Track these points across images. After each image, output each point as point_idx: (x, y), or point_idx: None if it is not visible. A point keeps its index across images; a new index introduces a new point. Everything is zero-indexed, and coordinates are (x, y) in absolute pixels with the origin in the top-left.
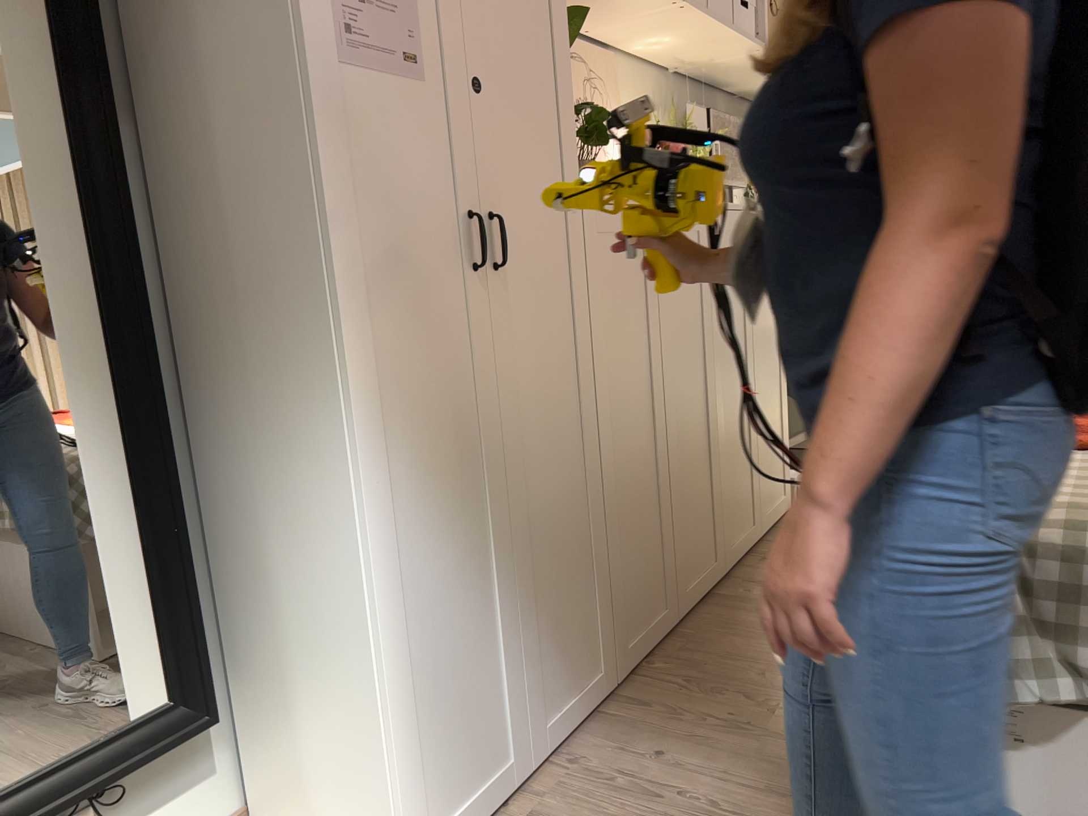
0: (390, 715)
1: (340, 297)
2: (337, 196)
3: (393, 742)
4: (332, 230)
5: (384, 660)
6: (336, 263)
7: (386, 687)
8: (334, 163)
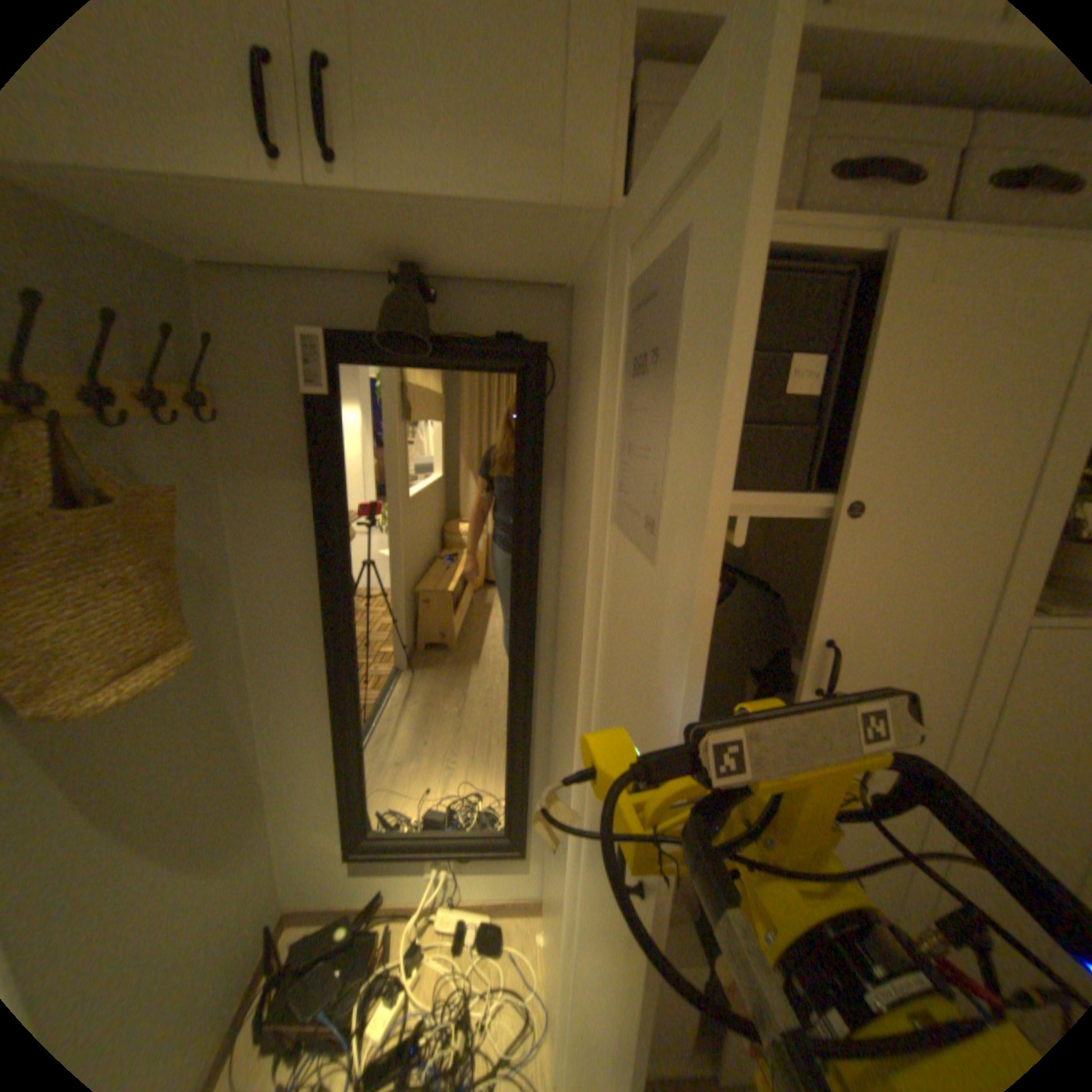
0: (564, 994)
1: (584, 711)
2: (602, 633)
3: (563, 1011)
4: (588, 660)
5: (566, 961)
6: (586, 686)
7: (565, 977)
8: (605, 605)
